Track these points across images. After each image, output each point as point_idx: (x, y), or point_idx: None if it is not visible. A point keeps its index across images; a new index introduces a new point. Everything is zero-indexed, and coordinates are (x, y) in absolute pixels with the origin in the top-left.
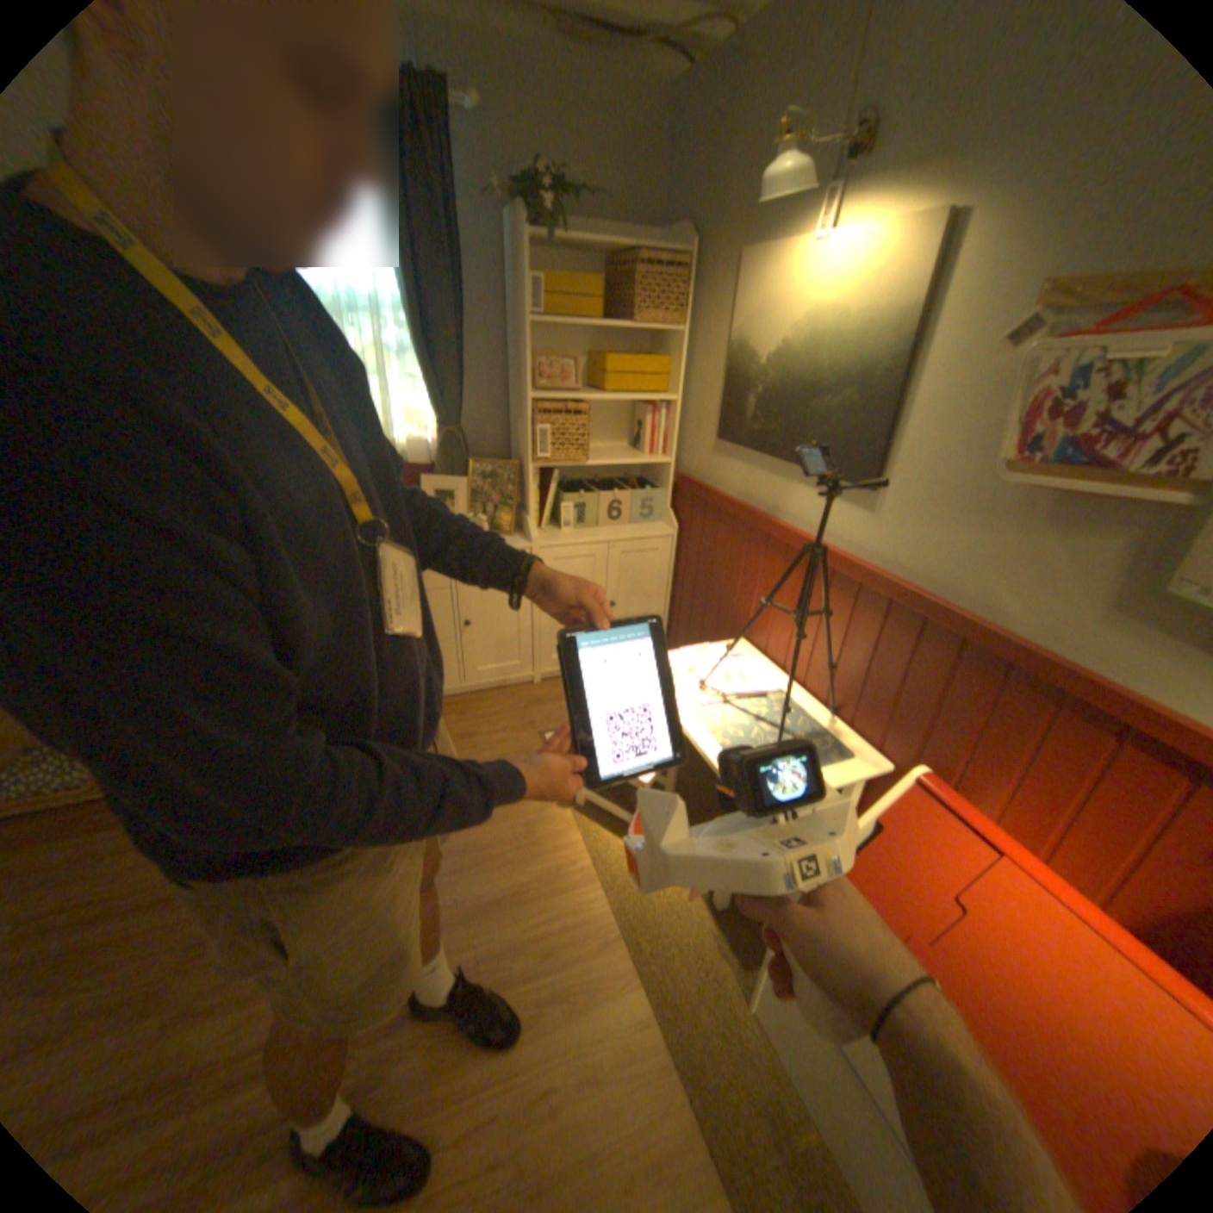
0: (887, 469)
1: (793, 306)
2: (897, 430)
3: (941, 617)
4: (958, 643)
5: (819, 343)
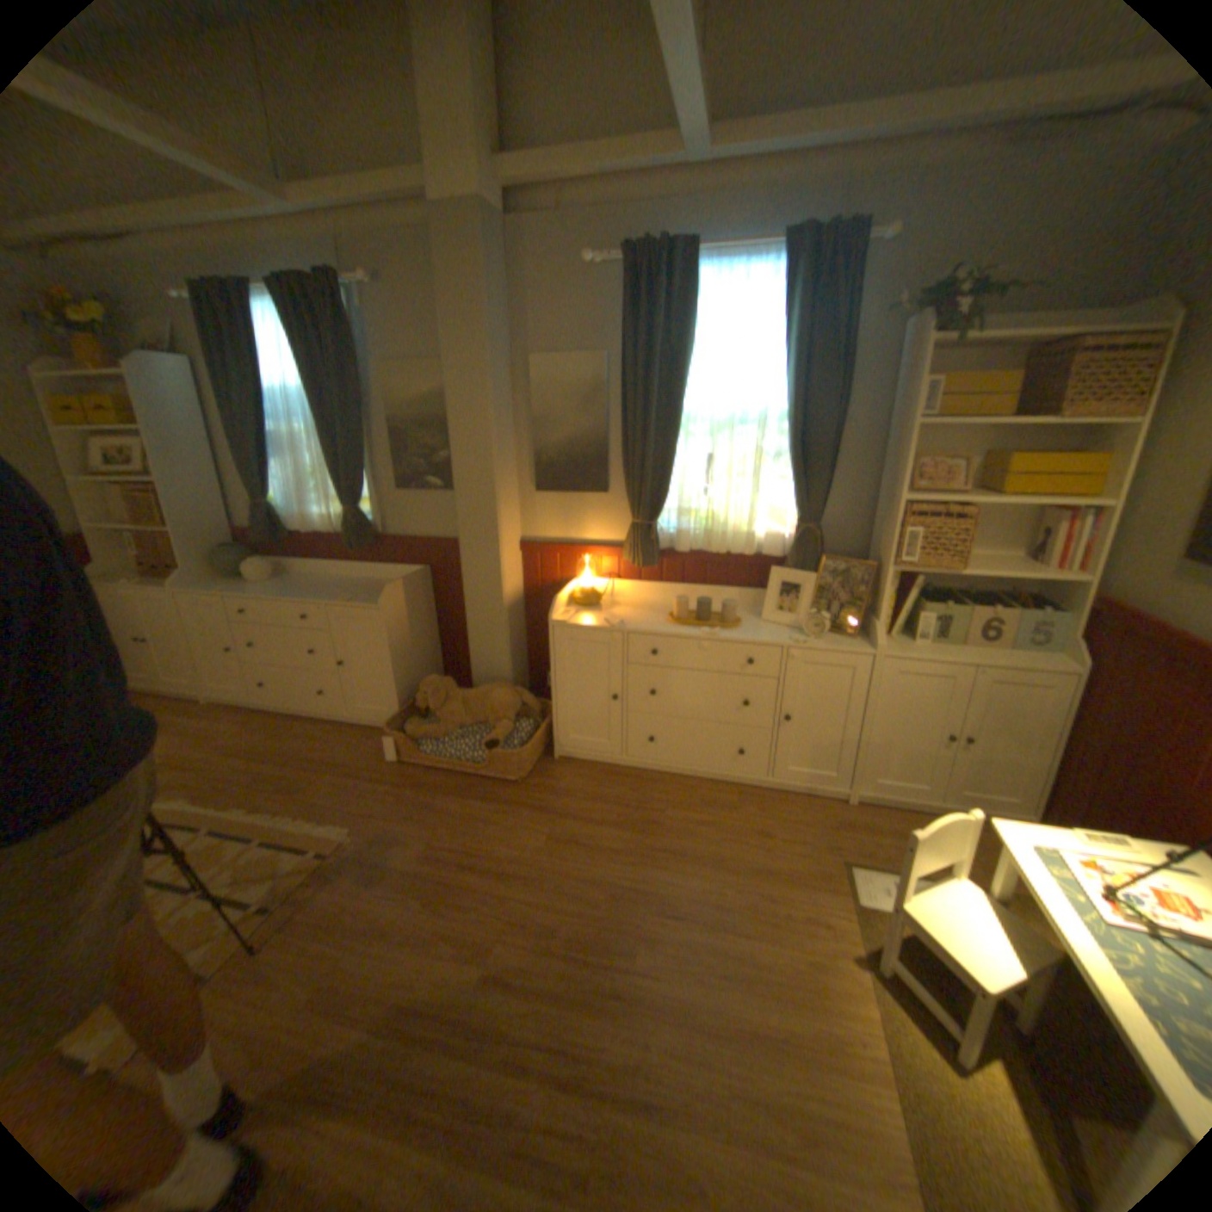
0: None
1: None
2: None
3: None
4: None
5: None
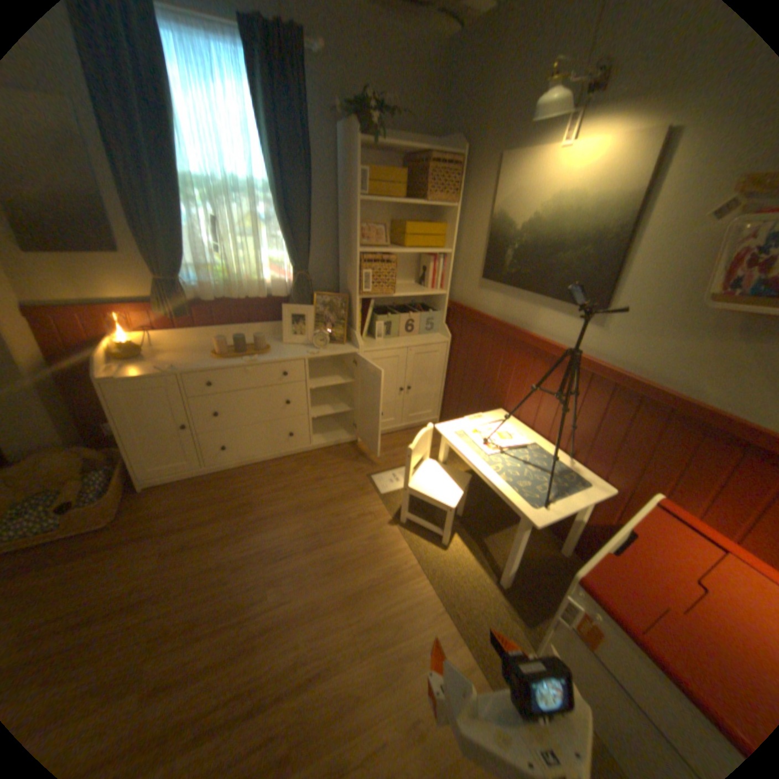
0: (615, 299)
1: (543, 191)
2: (623, 273)
3: (657, 395)
4: (668, 412)
5: (563, 215)
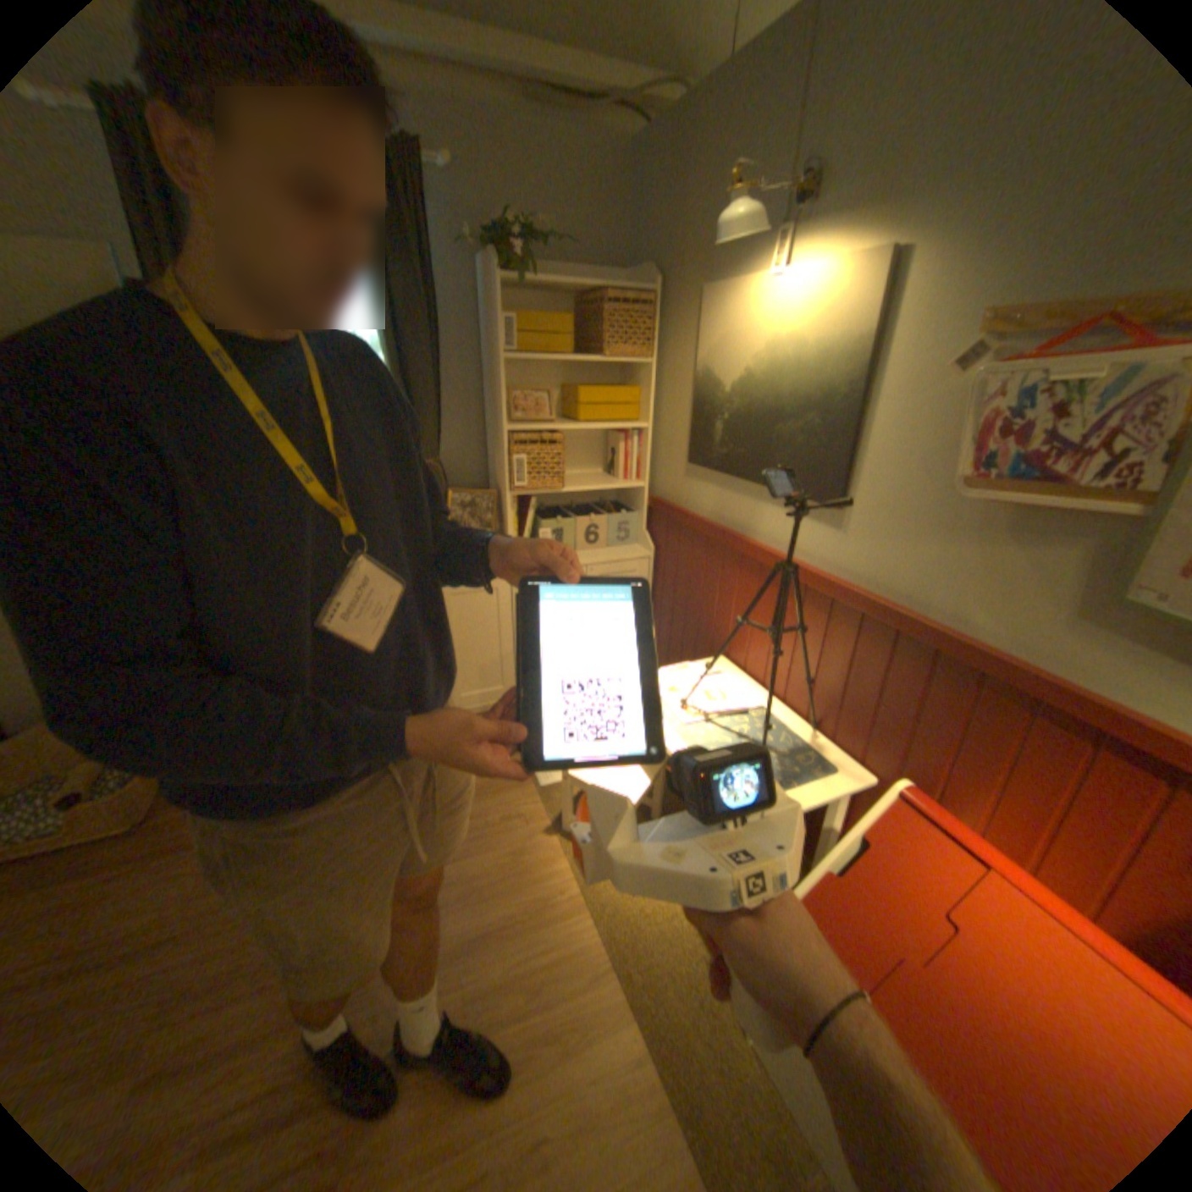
0: (851, 488)
1: (753, 338)
2: (859, 451)
3: (912, 629)
4: (931, 655)
5: (779, 371)
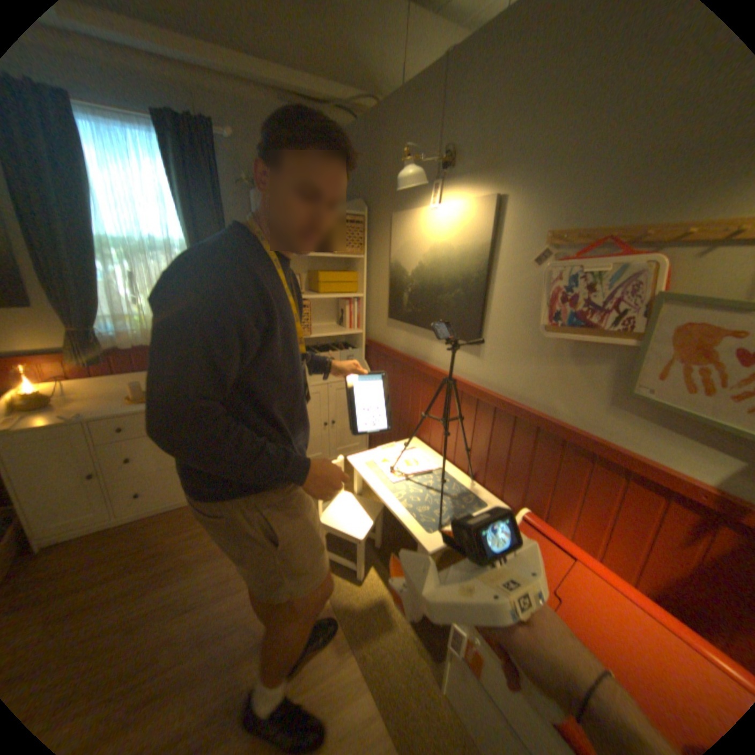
0: (484, 332)
1: (422, 245)
2: (486, 311)
3: (523, 416)
4: (535, 430)
5: (439, 264)
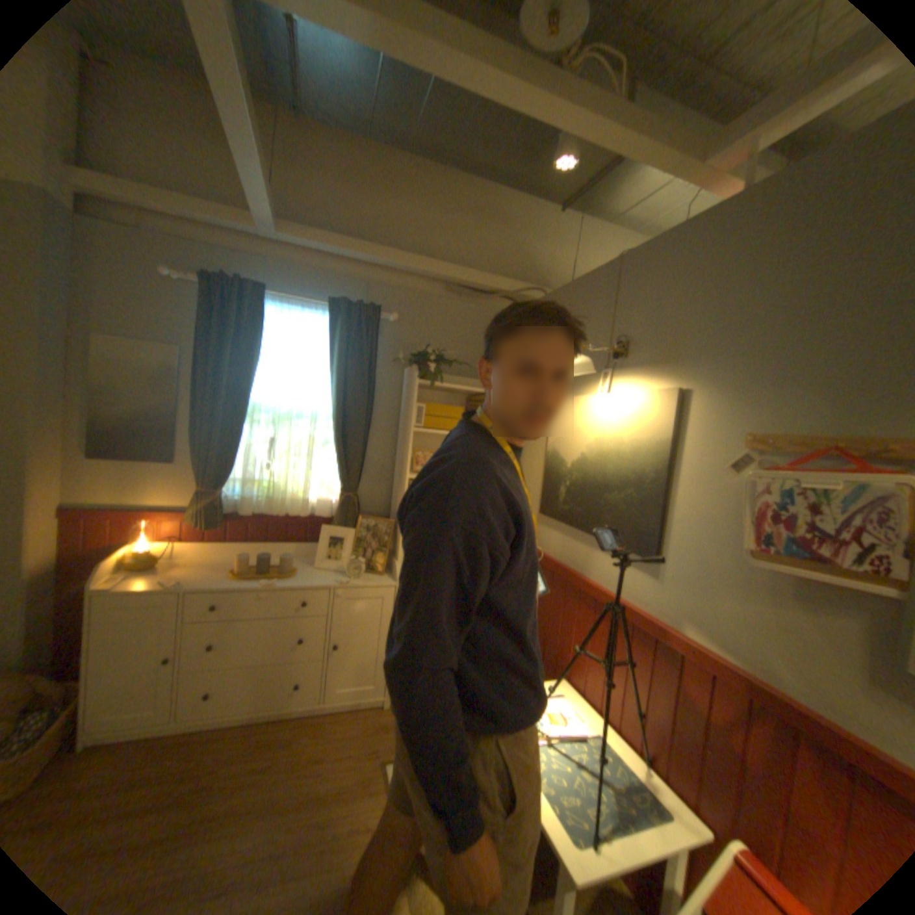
0: (665, 547)
1: (587, 434)
2: (668, 519)
3: (727, 676)
4: (747, 703)
5: (606, 457)
